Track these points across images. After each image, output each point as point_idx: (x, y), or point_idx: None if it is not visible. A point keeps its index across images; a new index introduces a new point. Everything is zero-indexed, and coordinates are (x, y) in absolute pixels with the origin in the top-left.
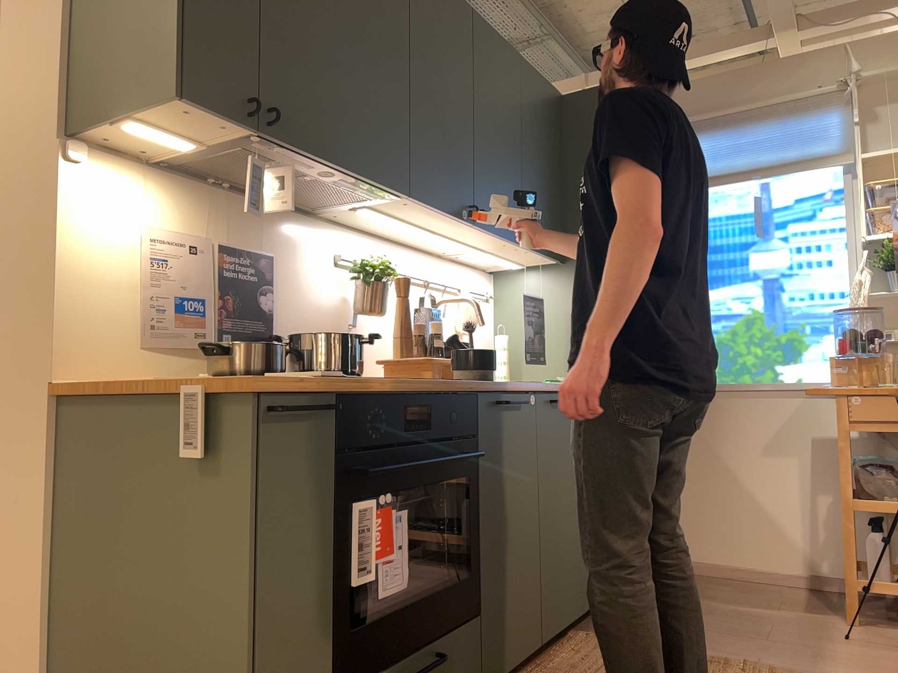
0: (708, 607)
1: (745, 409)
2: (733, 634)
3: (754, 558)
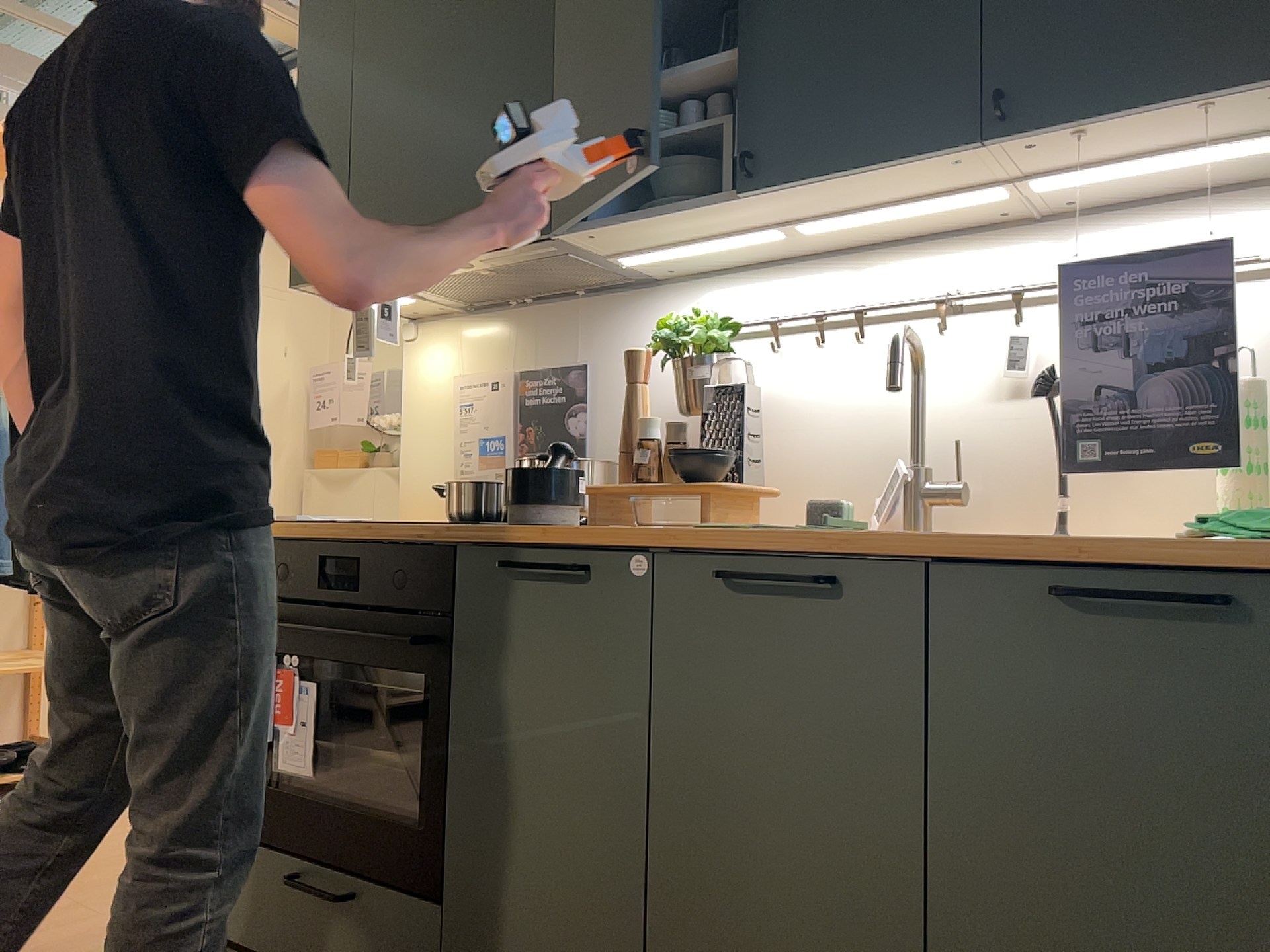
0: None
1: None
2: None
3: None
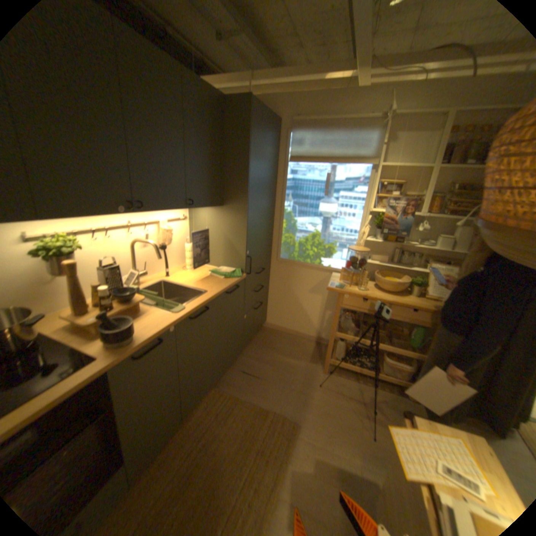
0: (273, 360)
1: (305, 274)
2: (277, 385)
3: (298, 328)
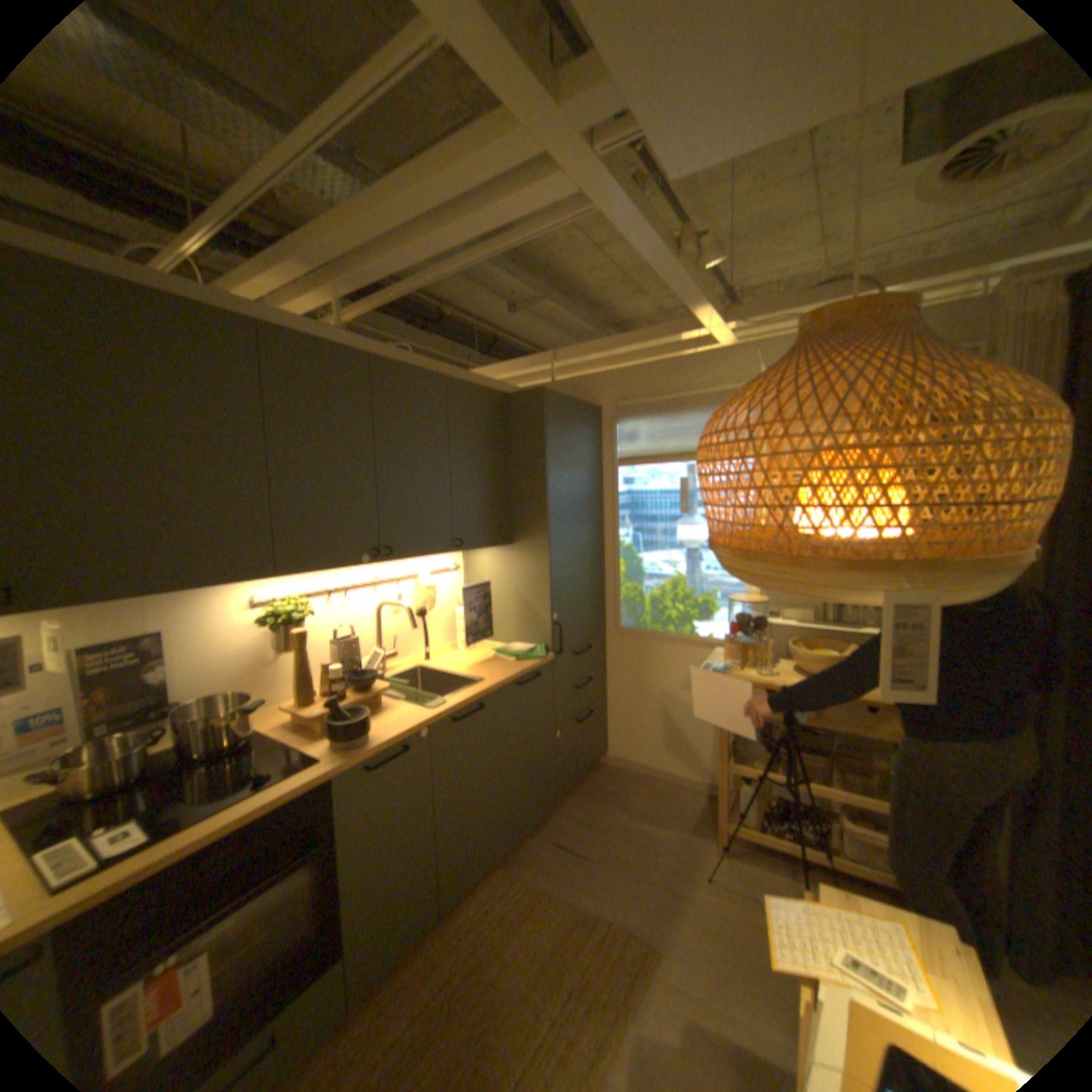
0: (618, 828)
1: (670, 654)
2: (621, 875)
3: (671, 768)
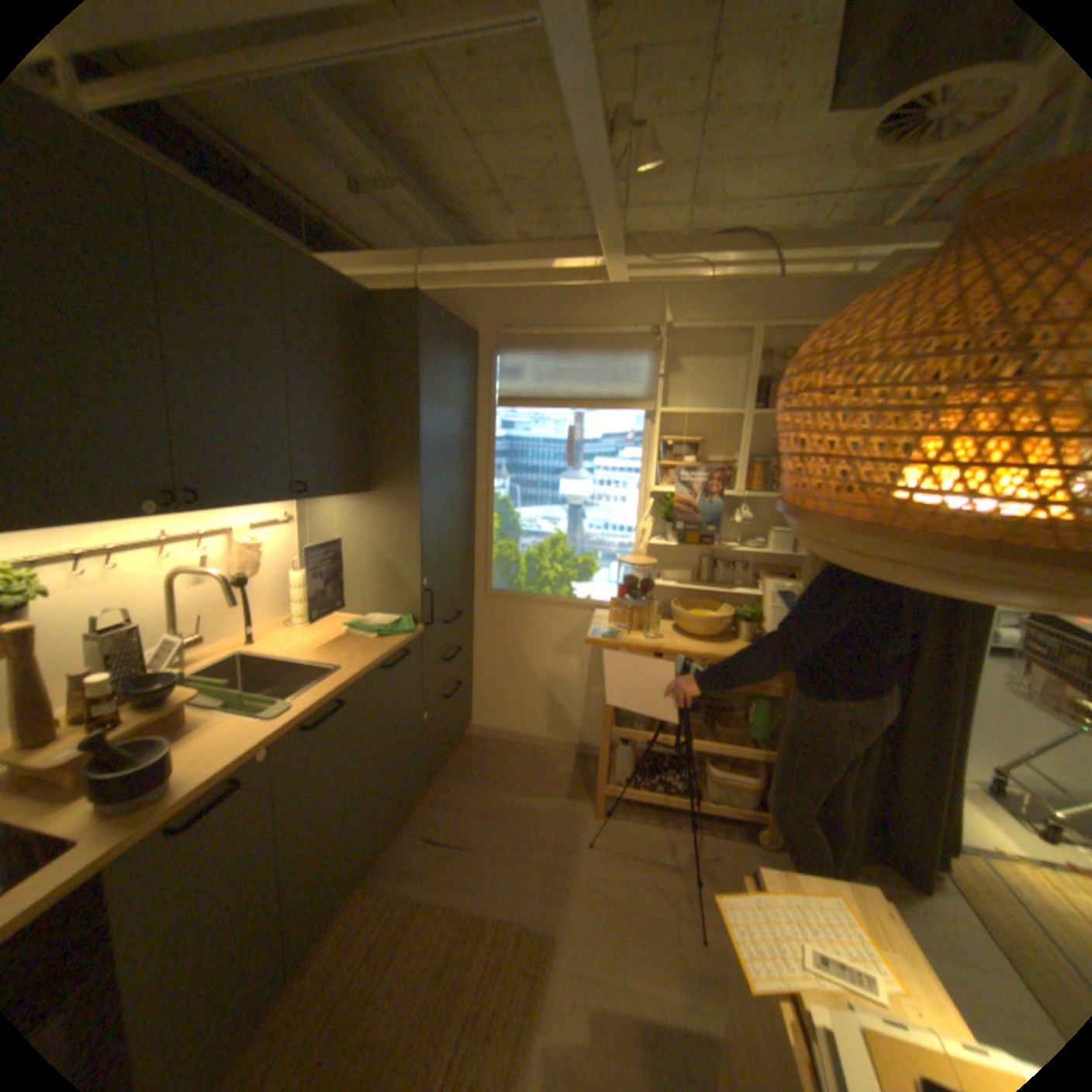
0: (491, 805)
1: (544, 617)
2: (501, 858)
3: (539, 731)
